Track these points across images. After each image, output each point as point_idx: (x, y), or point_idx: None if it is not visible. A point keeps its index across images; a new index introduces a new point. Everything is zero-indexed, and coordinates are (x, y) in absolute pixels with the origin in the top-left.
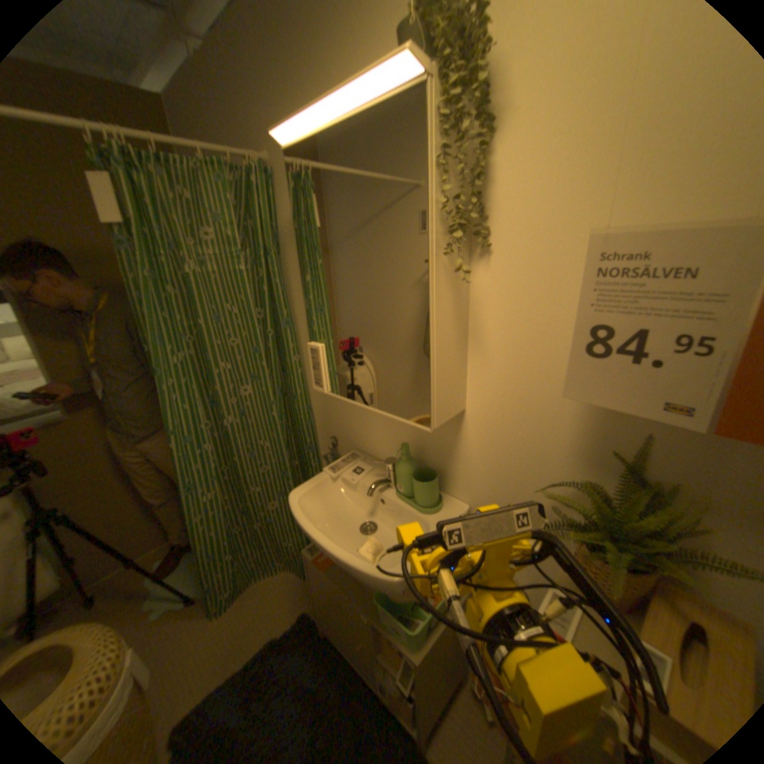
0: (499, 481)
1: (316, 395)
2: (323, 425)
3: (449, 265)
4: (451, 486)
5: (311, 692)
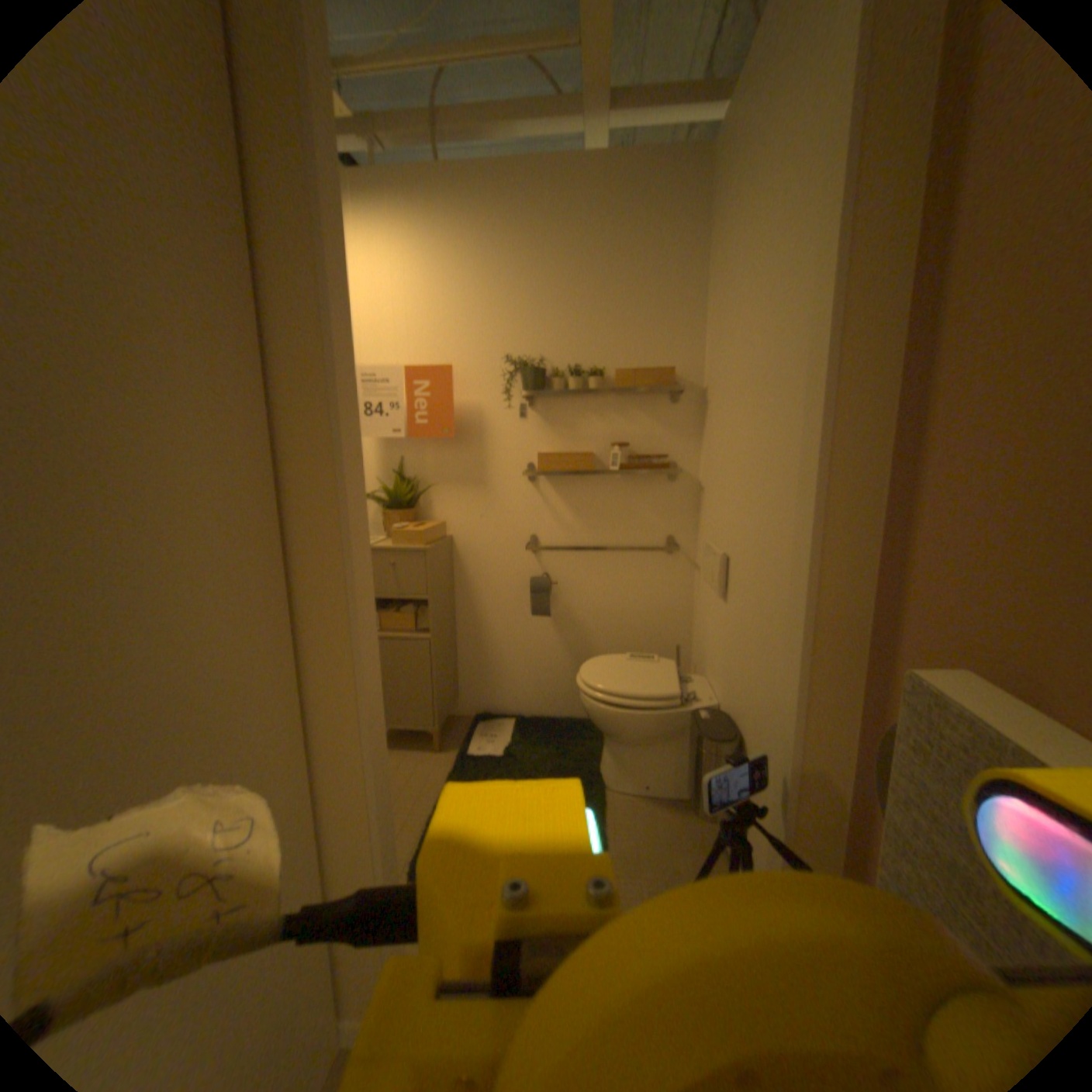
0: None
1: None
2: None
3: None
4: None
5: None
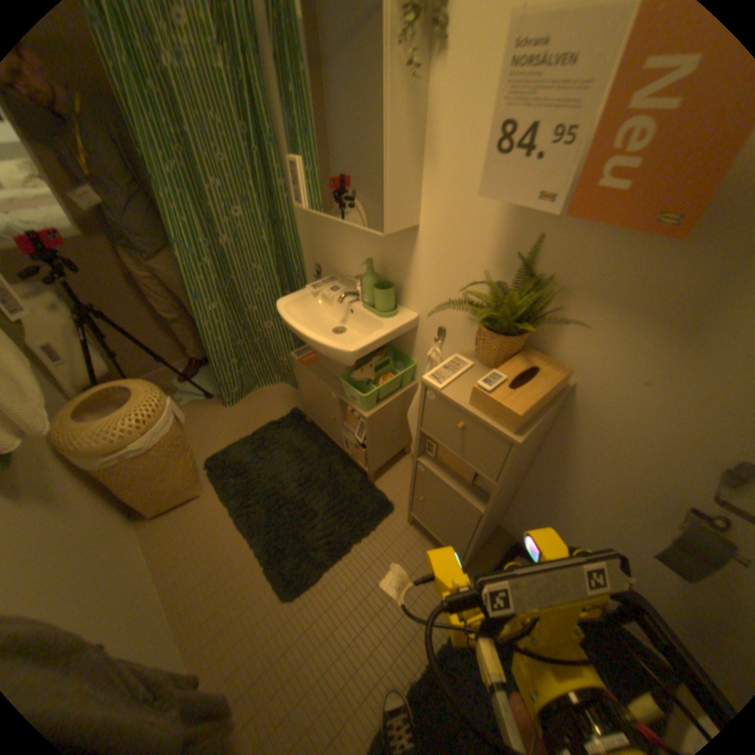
0: (439, 290)
1: (301, 224)
2: (308, 255)
3: (404, 60)
4: (405, 300)
5: (300, 449)
